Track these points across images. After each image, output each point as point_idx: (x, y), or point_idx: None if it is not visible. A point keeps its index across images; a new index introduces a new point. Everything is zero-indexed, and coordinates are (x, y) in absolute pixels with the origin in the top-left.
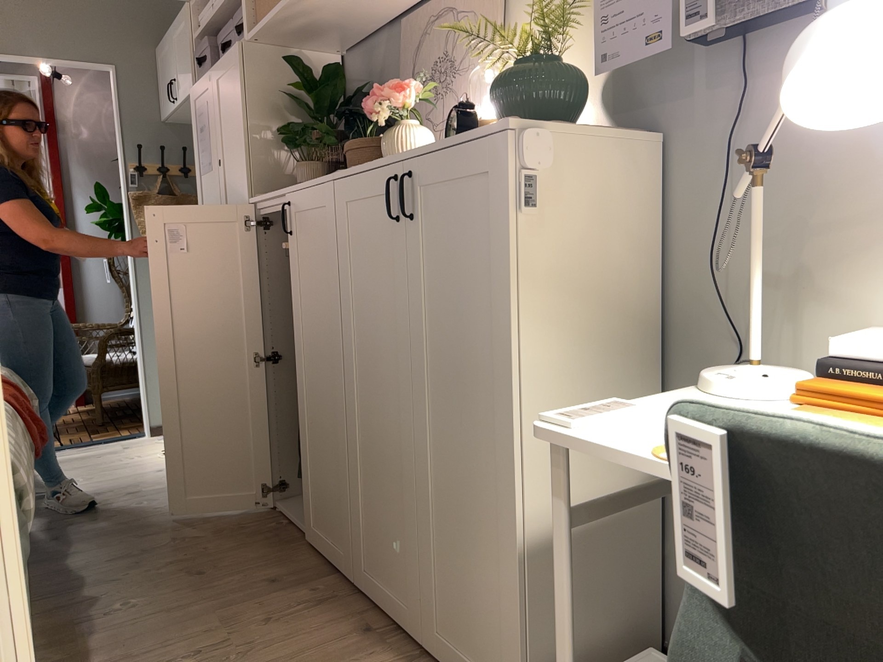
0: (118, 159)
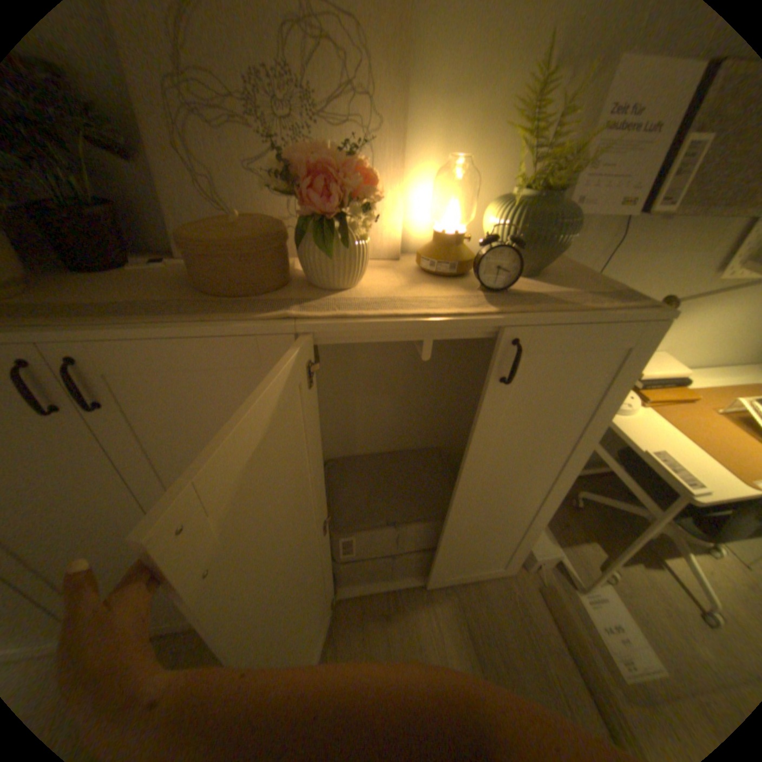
0: None
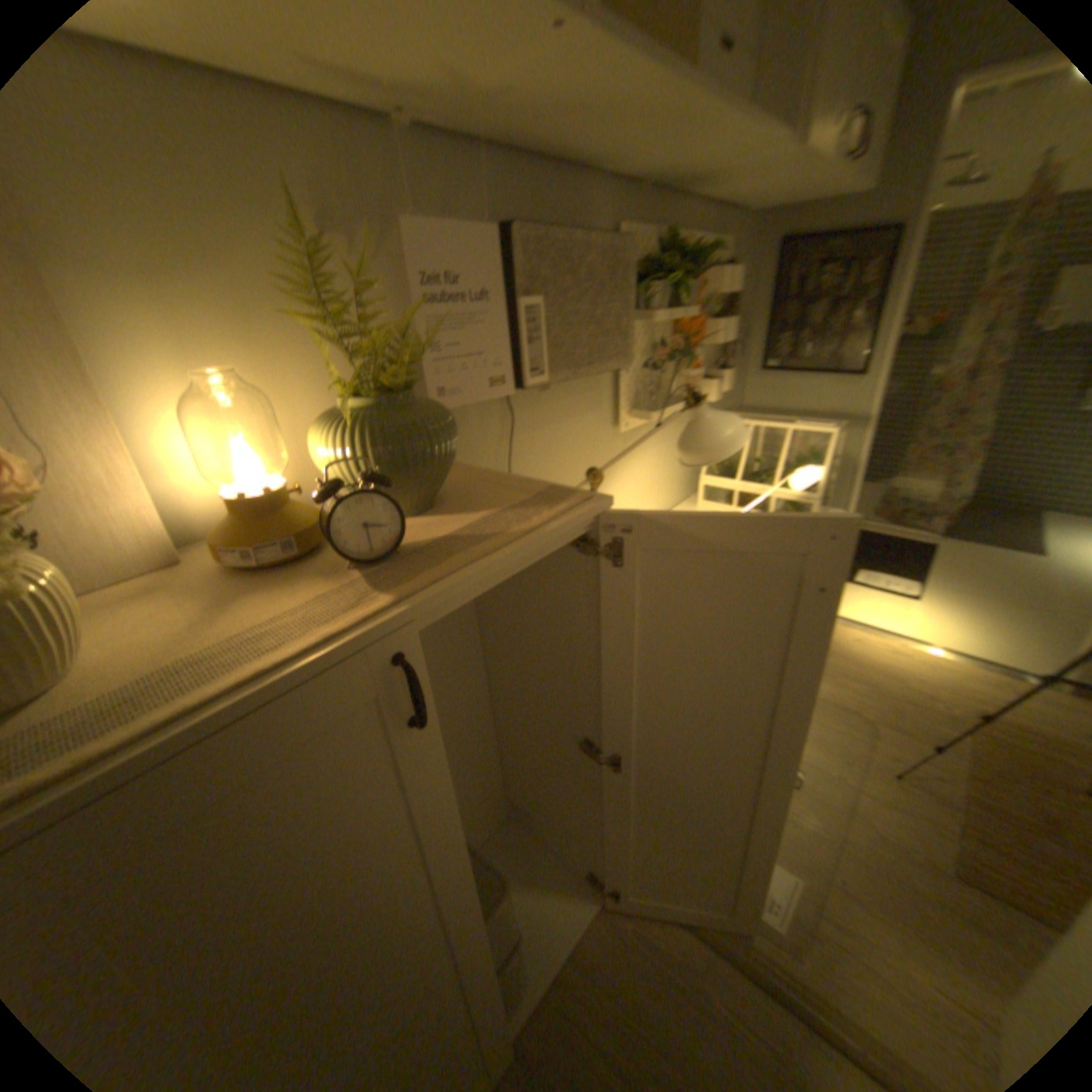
0: None
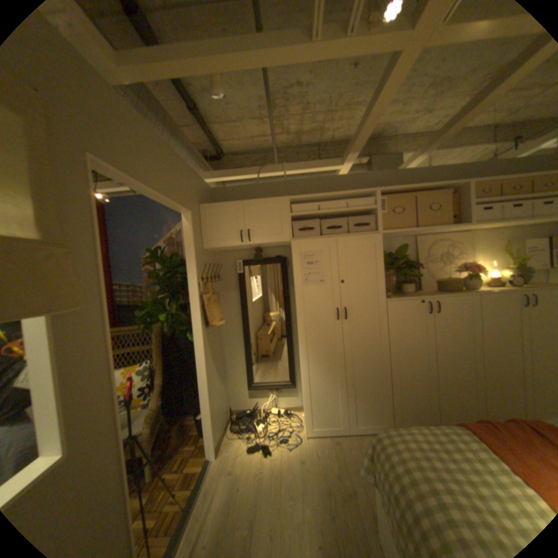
0: (188, 273)
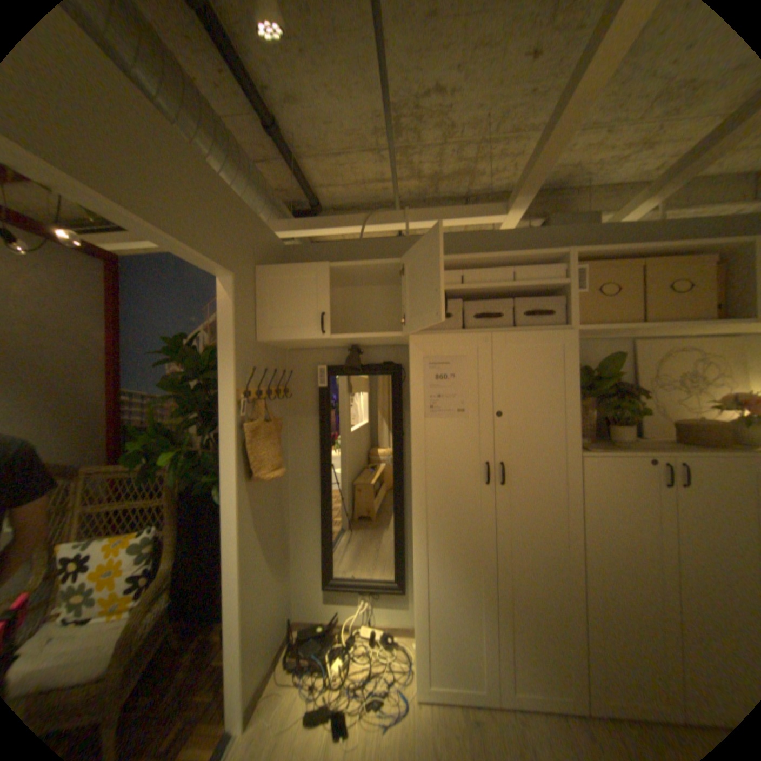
0: (221, 382)
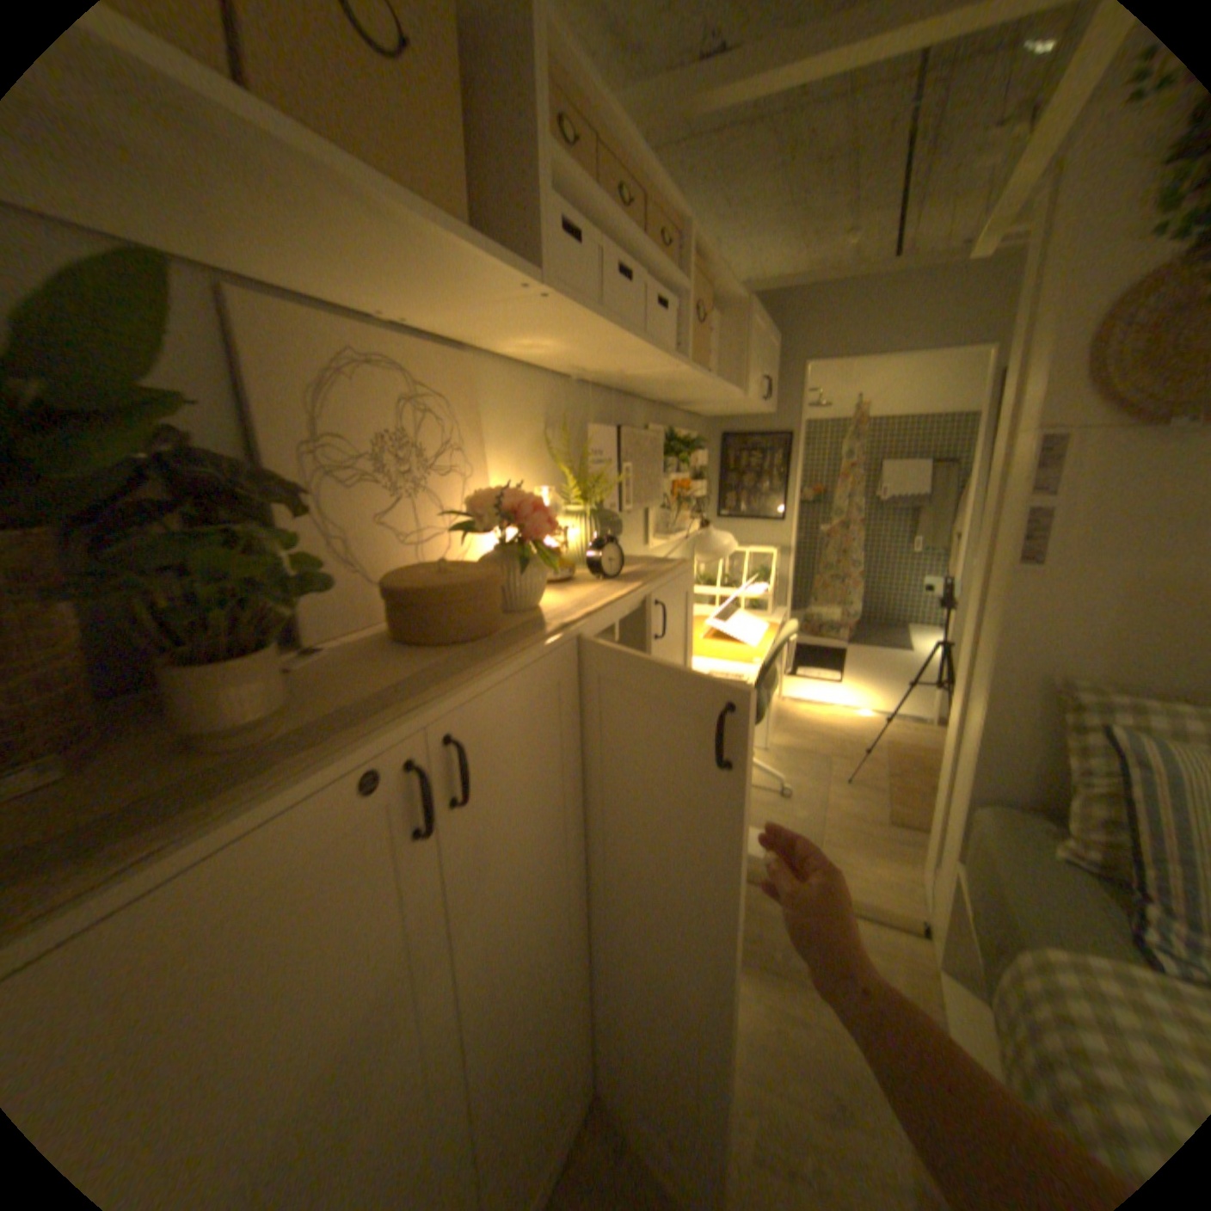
0: None
